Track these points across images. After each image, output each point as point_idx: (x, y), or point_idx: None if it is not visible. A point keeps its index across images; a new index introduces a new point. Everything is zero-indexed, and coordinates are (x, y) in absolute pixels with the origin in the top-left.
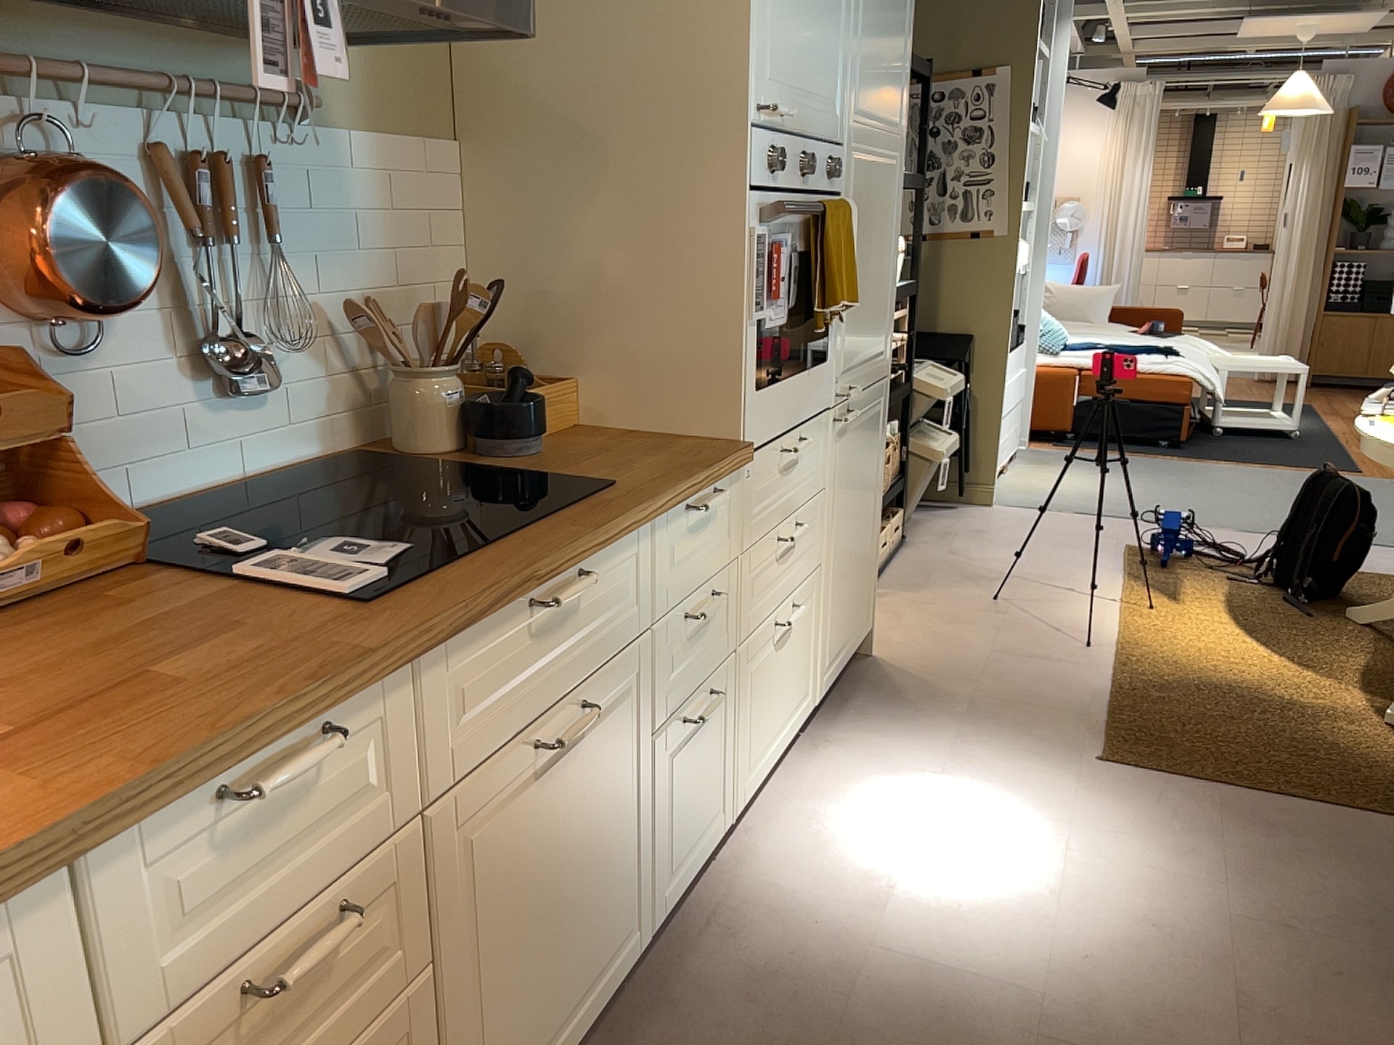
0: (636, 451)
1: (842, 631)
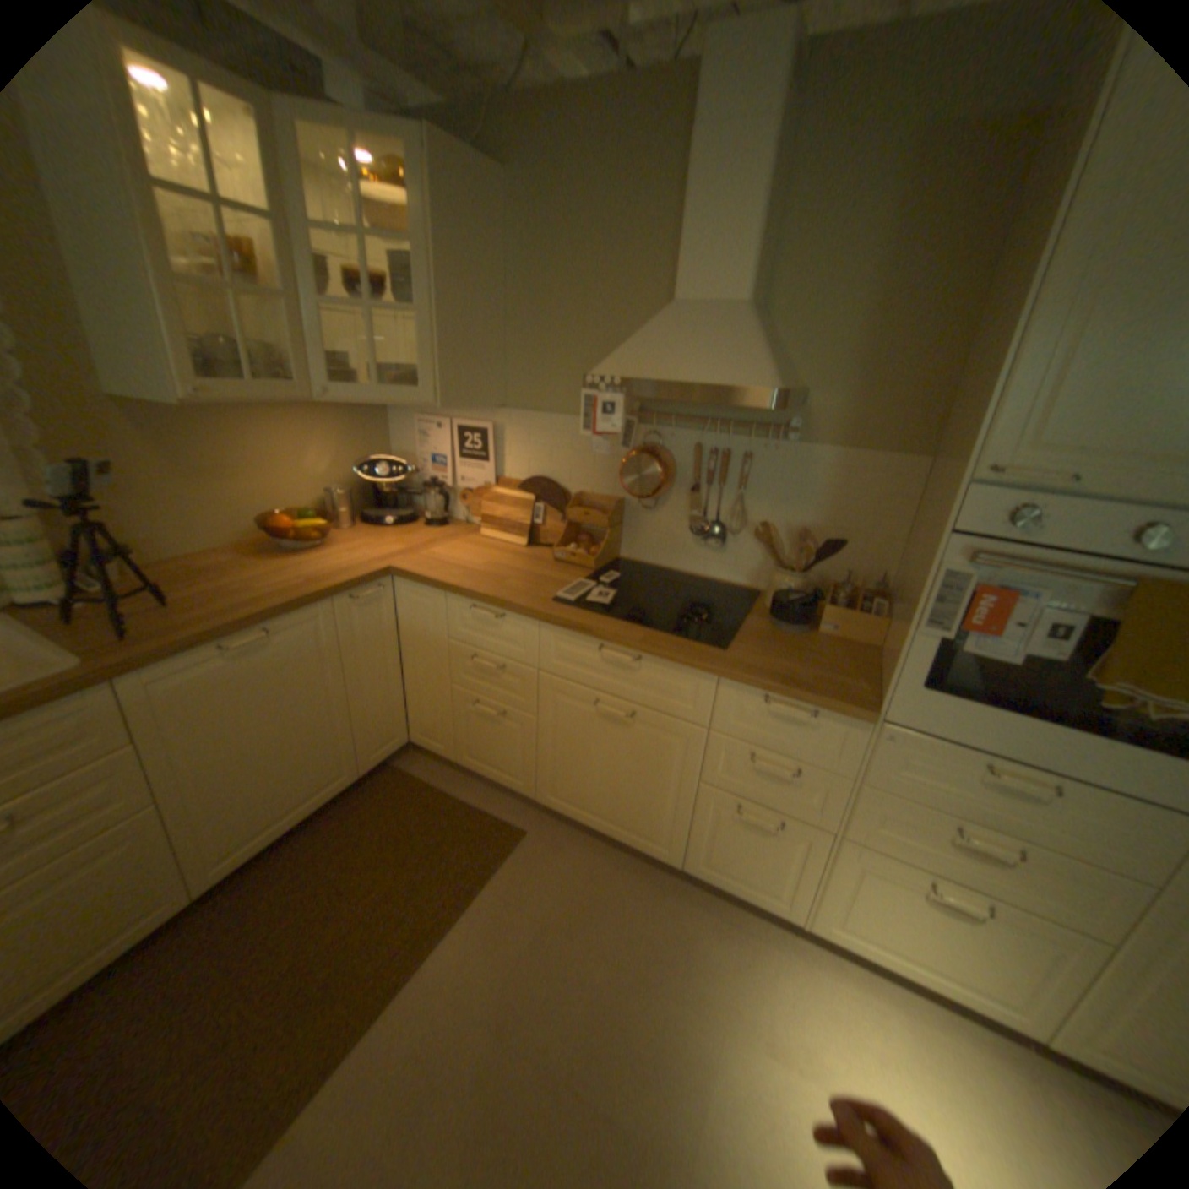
0: (813, 663)
1: None
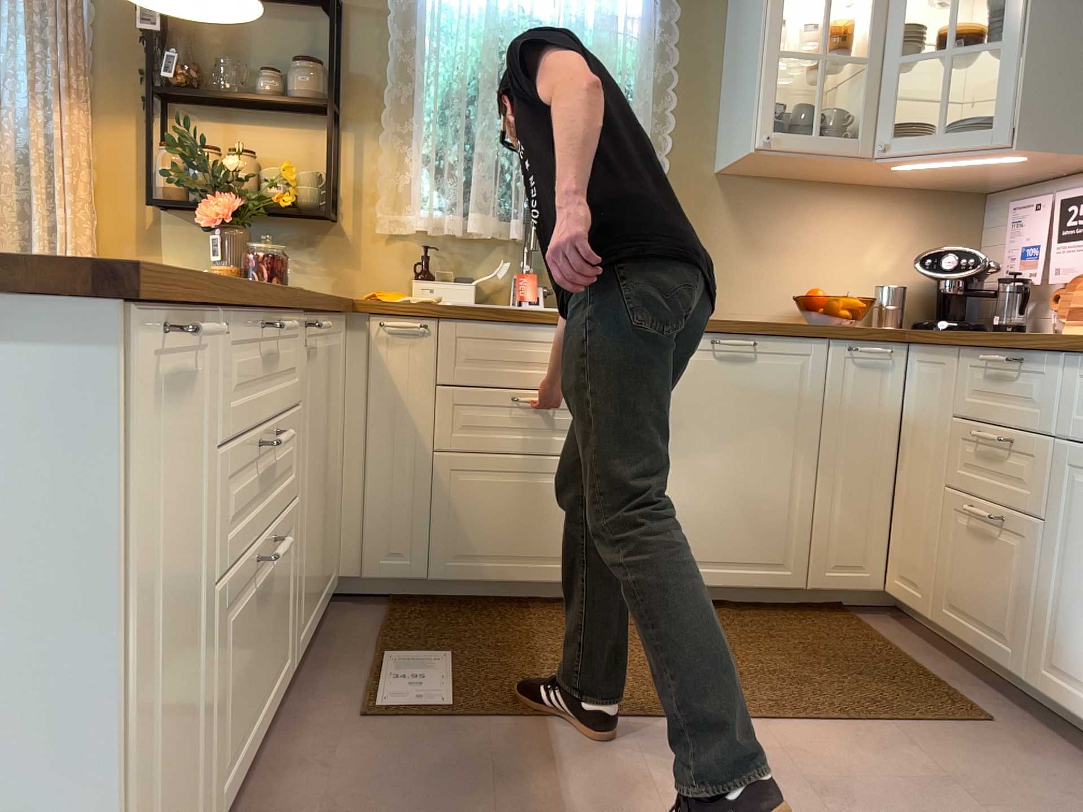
0: None
1: None
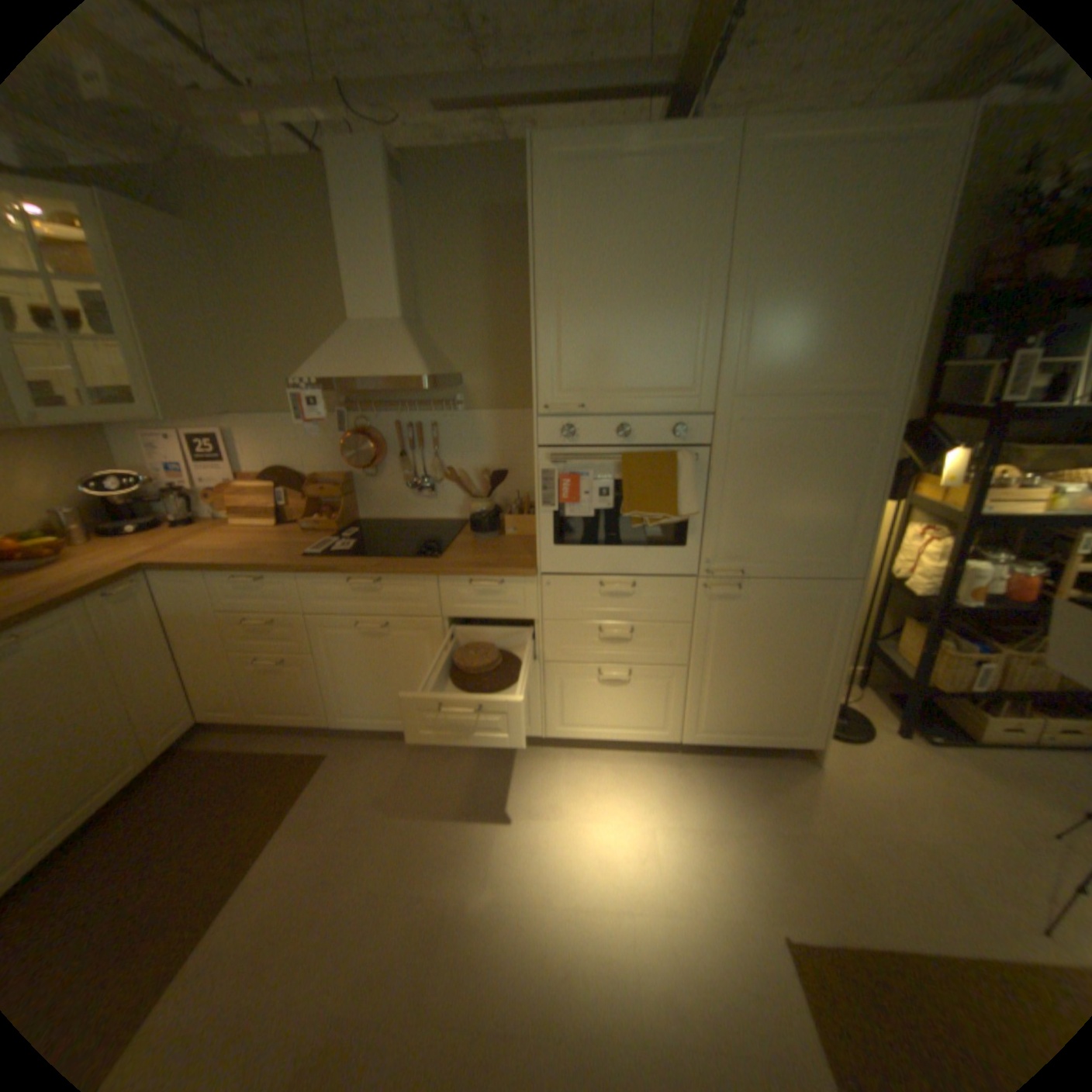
0: (498, 552)
1: (736, 722)
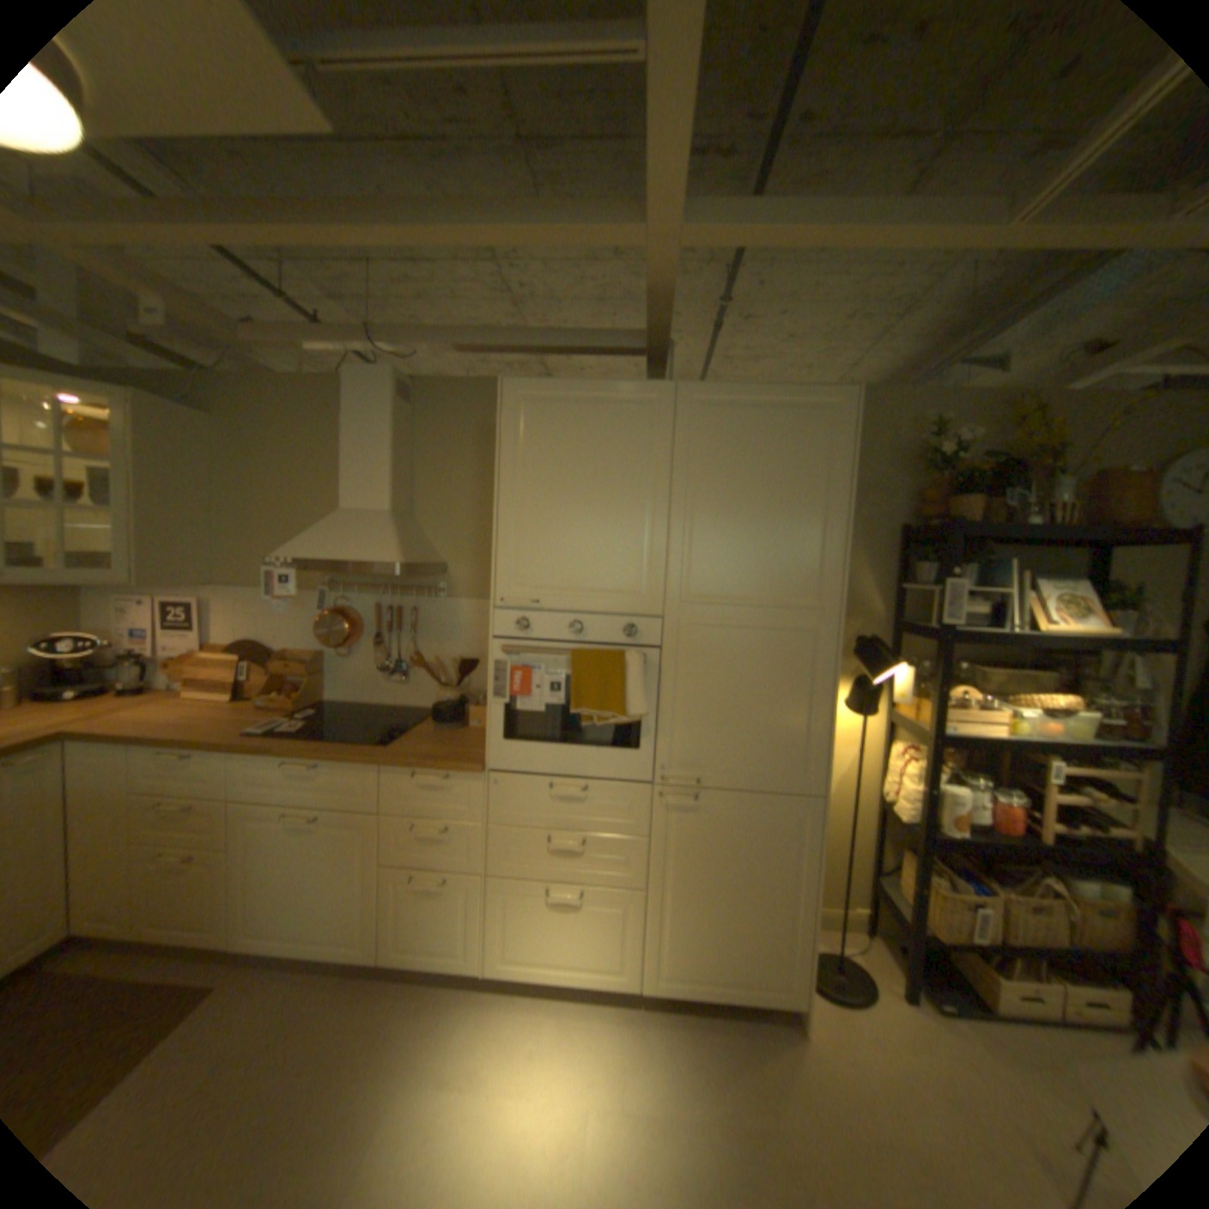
0: (451, 745)
1: (703, 969)
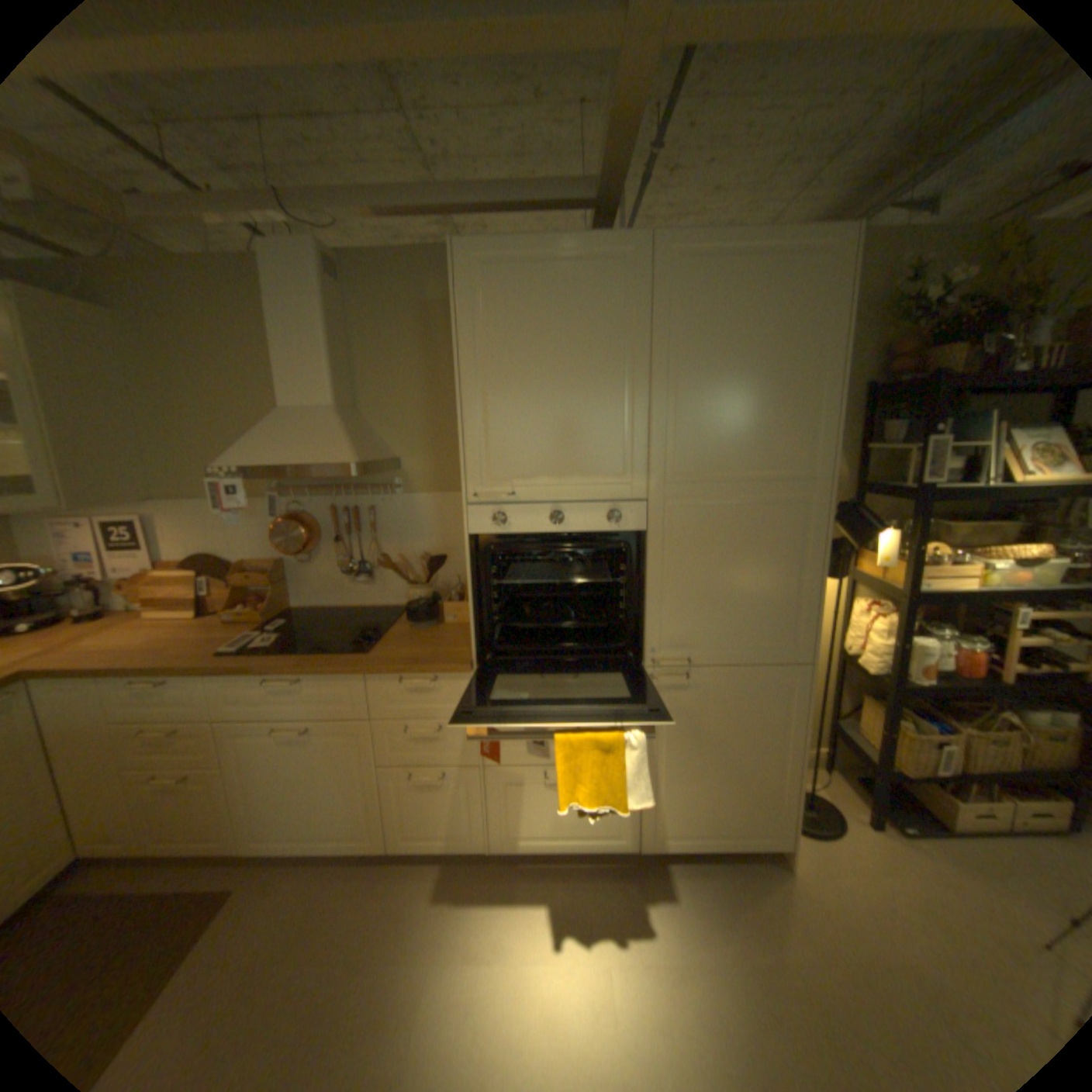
0: (433, 645)
1: (697, 826)
